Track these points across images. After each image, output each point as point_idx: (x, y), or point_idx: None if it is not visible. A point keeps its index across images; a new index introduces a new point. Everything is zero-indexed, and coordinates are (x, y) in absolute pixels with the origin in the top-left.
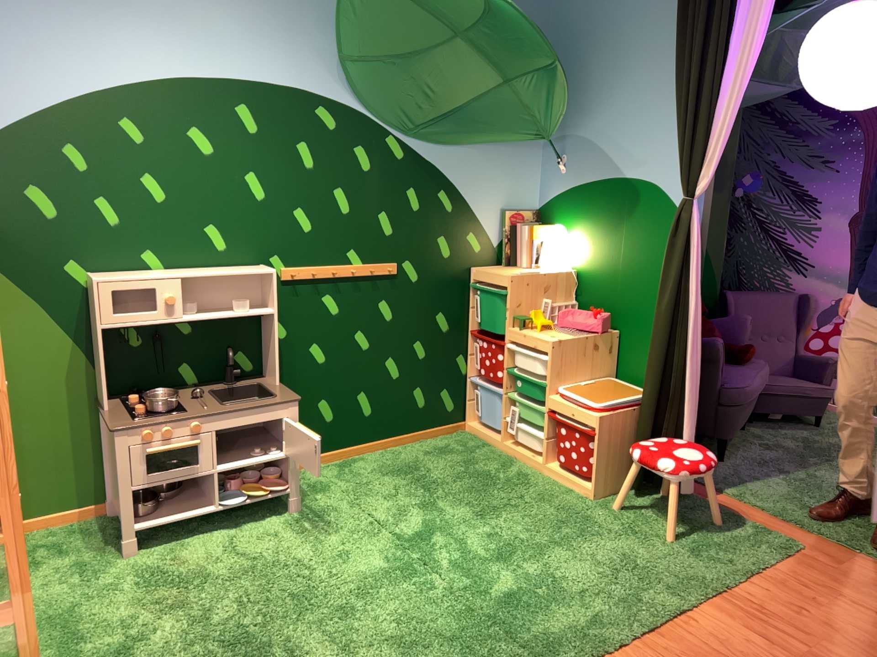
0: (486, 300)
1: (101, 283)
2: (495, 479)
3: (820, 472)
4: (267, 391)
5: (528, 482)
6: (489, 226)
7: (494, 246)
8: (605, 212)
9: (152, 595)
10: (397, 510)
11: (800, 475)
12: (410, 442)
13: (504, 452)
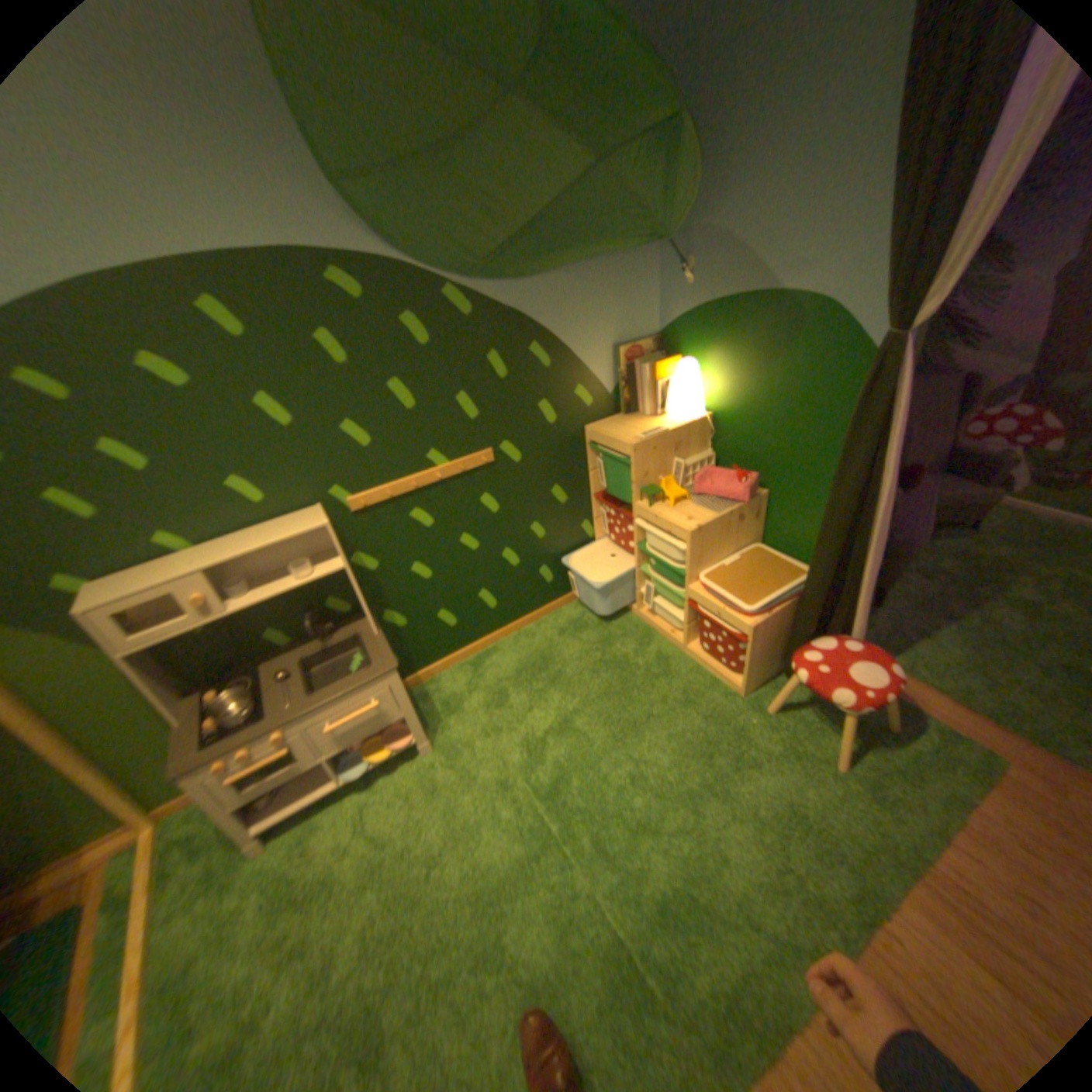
0: (605, 470)
1: (89, 611)
2: (633, 668)
3: (997, 615)
4: (364, 650)
5: (668, 672)
6: (600, 373)
7: (608, 394)
8: (749, 340)
9: (273, 928)
10: (532, 737)
11: (974, 622)
12: (543, 614)
13: (639, 620)
